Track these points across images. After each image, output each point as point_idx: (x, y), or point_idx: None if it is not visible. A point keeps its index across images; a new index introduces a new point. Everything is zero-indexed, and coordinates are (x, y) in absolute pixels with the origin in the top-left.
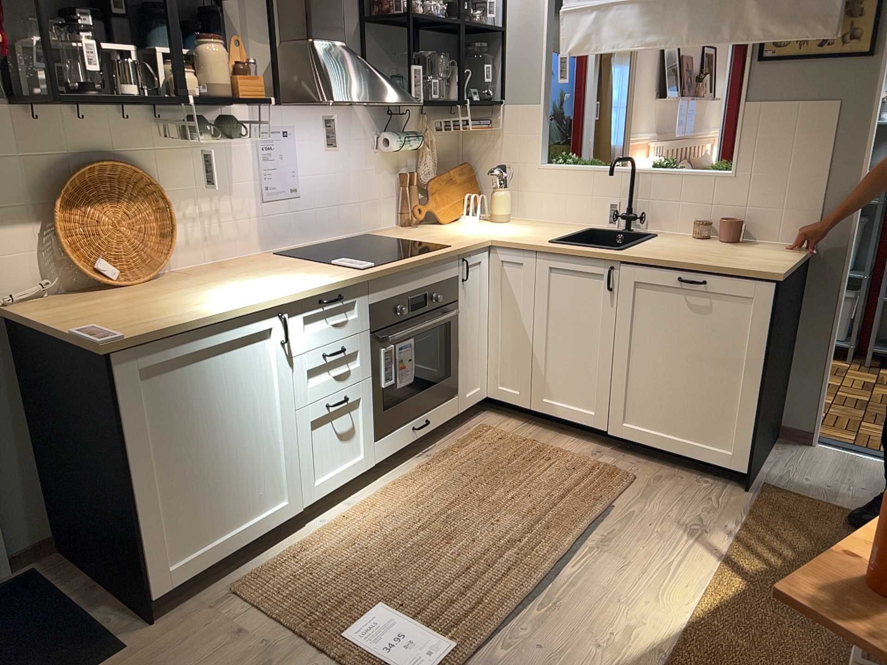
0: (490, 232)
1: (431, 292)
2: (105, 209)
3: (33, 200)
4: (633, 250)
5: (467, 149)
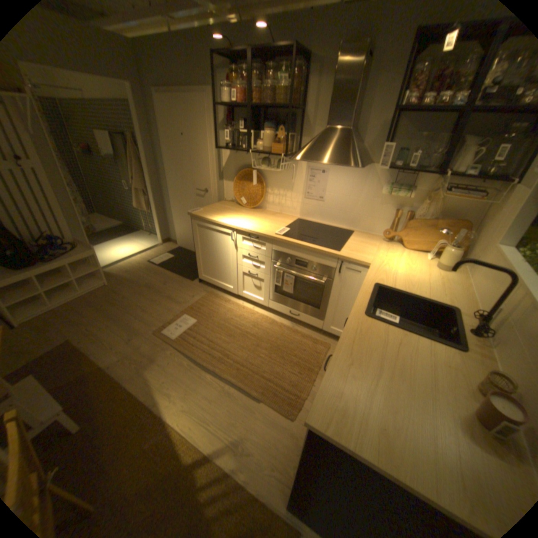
0: (390, 263)
1: (314, 265)
2: (247, 183)
3: (235, 175)
4: (369, 322)
5: (488, 213)
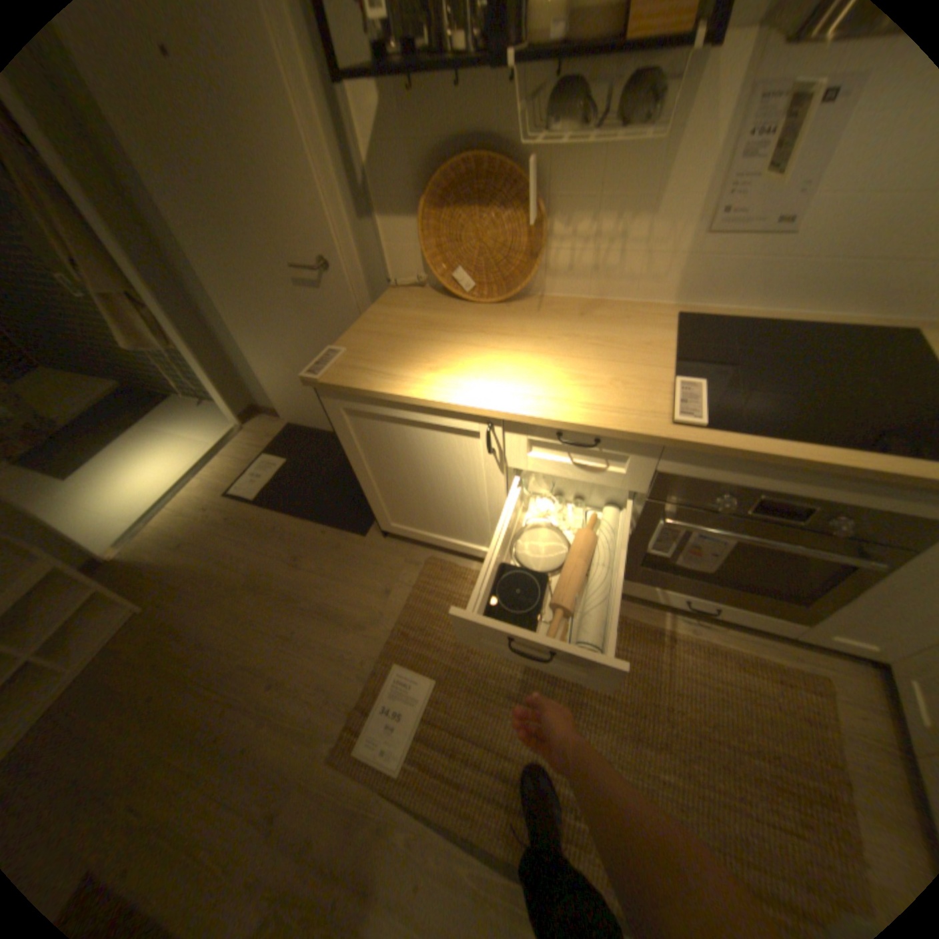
0: None
1: (841, 509)
2: (471, 209)
3: (415, 187)
4: None
5: None
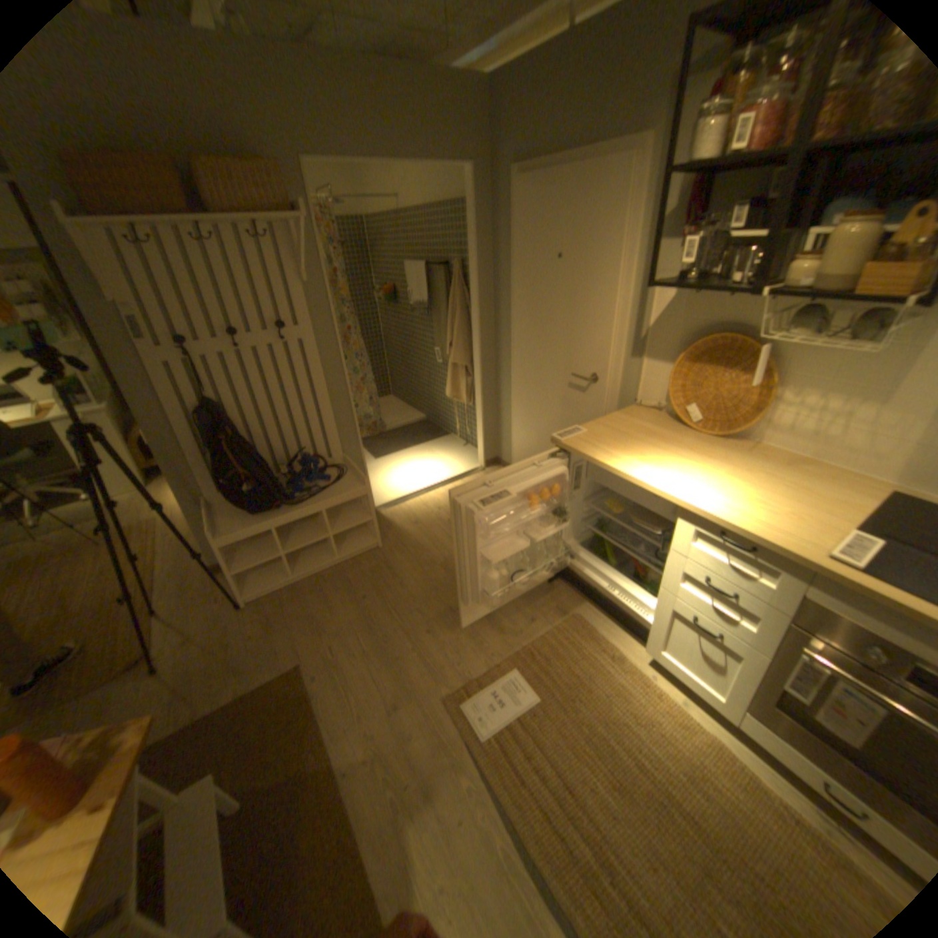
0: None
1: None
2: (717, 369)
3: (680, 347)
4: None
5: None
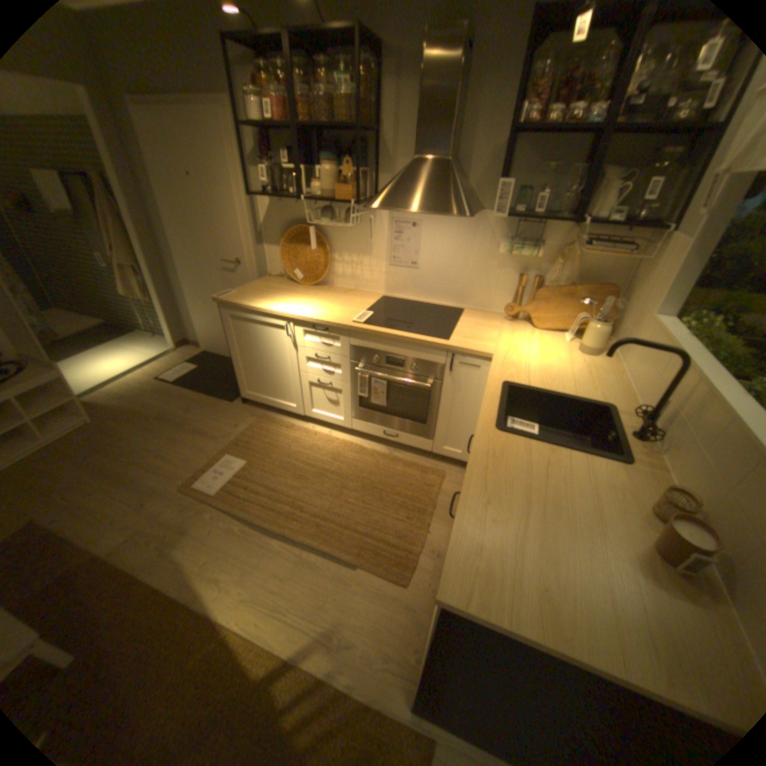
0: (519, 352)
1: (413, 362)
2: (302, 247)
3: (281, 236)
4: (503, 438)
5: (637, 272)
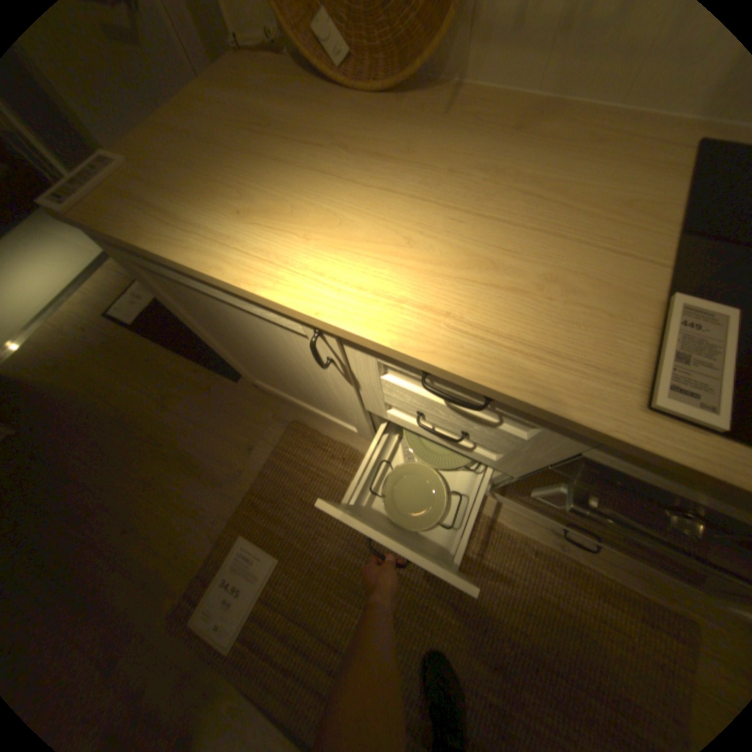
0: None
1: None
2: None
3: None
4: None
5: None
